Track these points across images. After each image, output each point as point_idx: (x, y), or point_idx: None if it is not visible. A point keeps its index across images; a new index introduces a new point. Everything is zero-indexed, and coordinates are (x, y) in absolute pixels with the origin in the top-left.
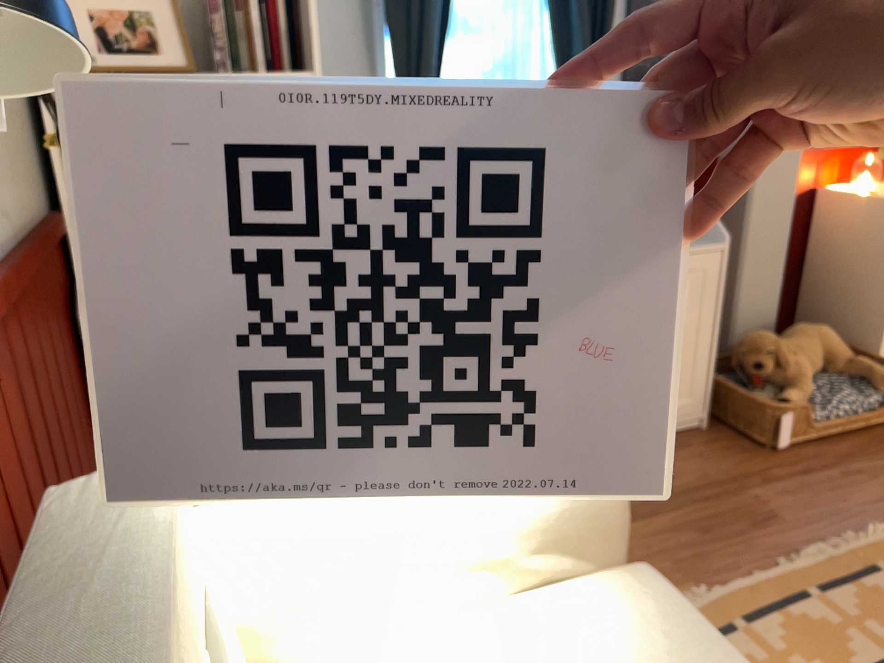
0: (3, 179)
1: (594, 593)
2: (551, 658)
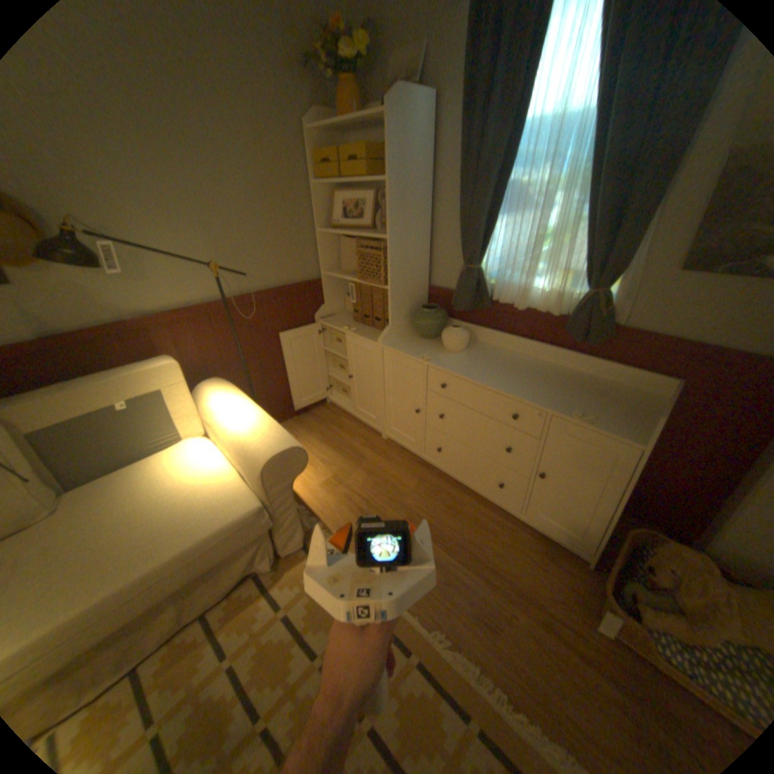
0: (272, 267)
1: (239, 491)
2: (201, 486)
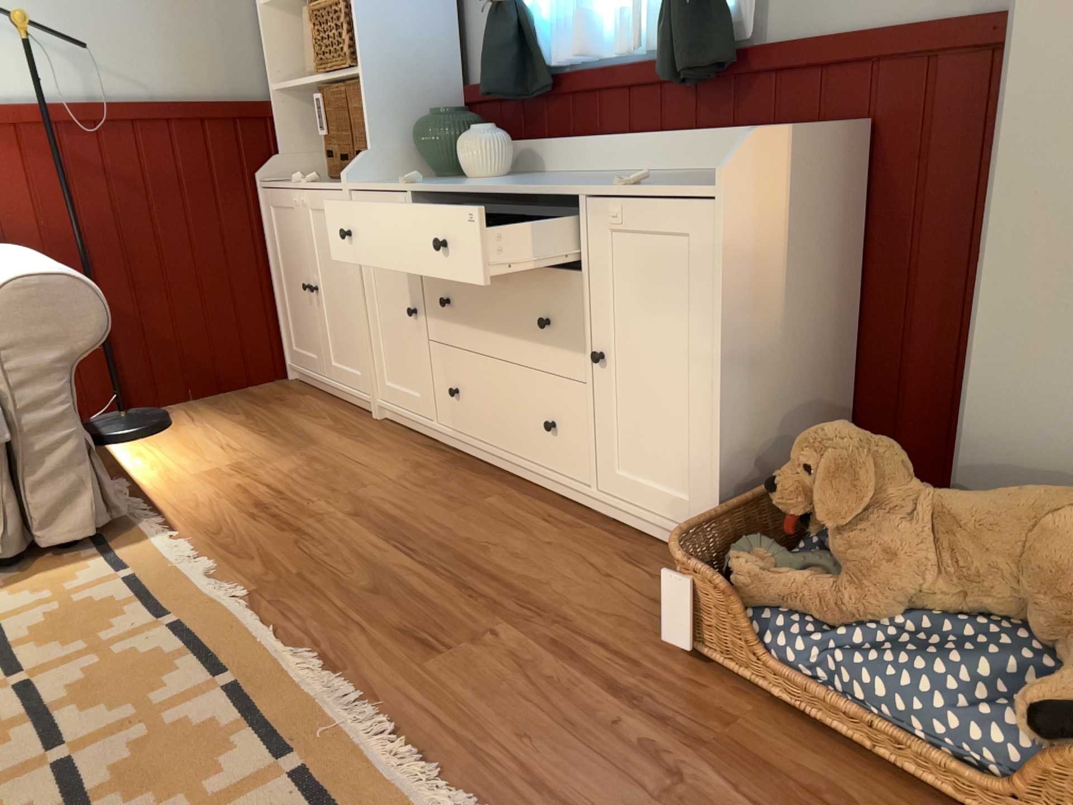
0: (163, 67)
1: None
2: None
